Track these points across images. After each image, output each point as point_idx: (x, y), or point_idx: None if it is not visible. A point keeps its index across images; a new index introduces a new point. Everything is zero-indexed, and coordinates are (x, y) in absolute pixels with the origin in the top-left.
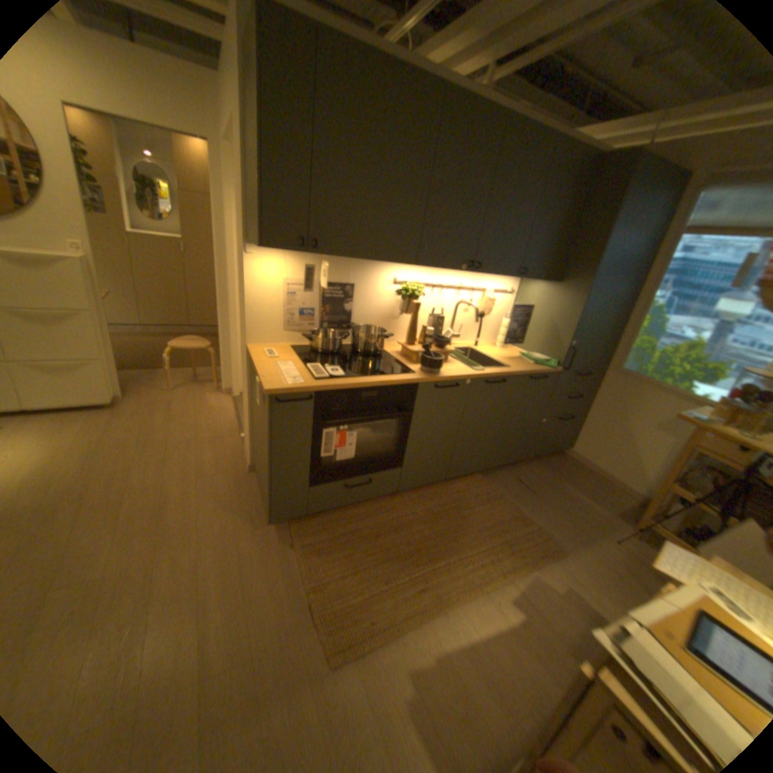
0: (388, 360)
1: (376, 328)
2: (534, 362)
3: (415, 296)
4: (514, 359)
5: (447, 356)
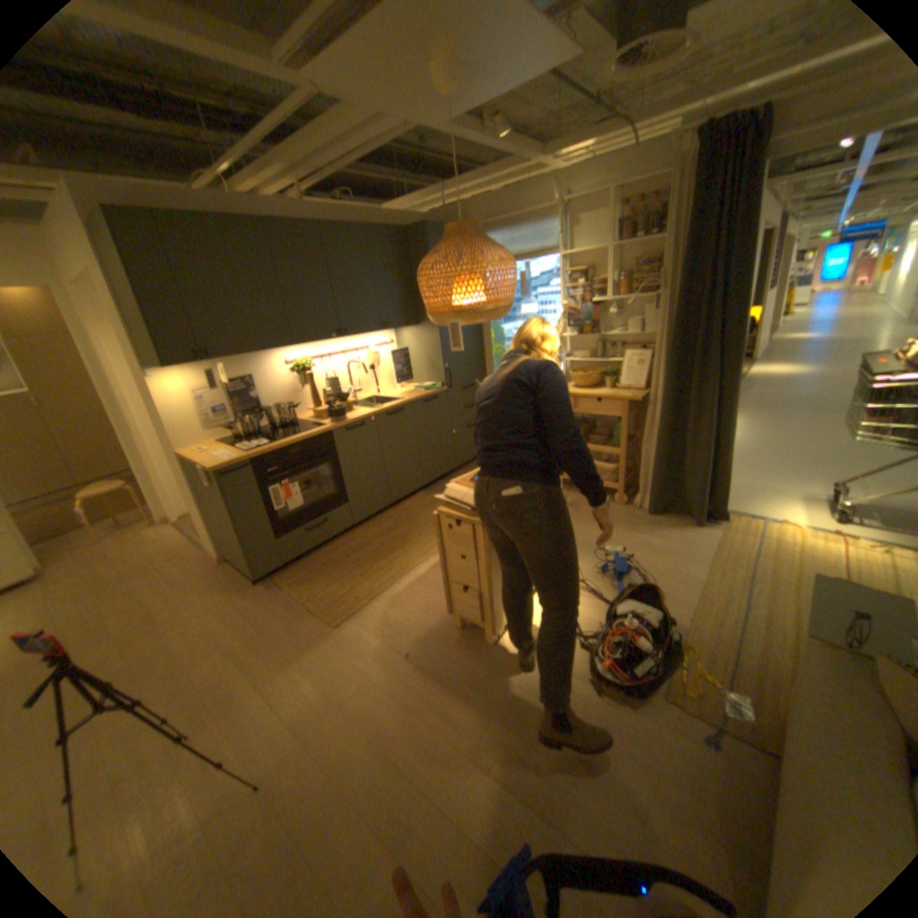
0: (303, 425)
1: (285, 405)
2: (424, 390)
3: (307, 369)
4: (409, 393)
5: (353, 408)
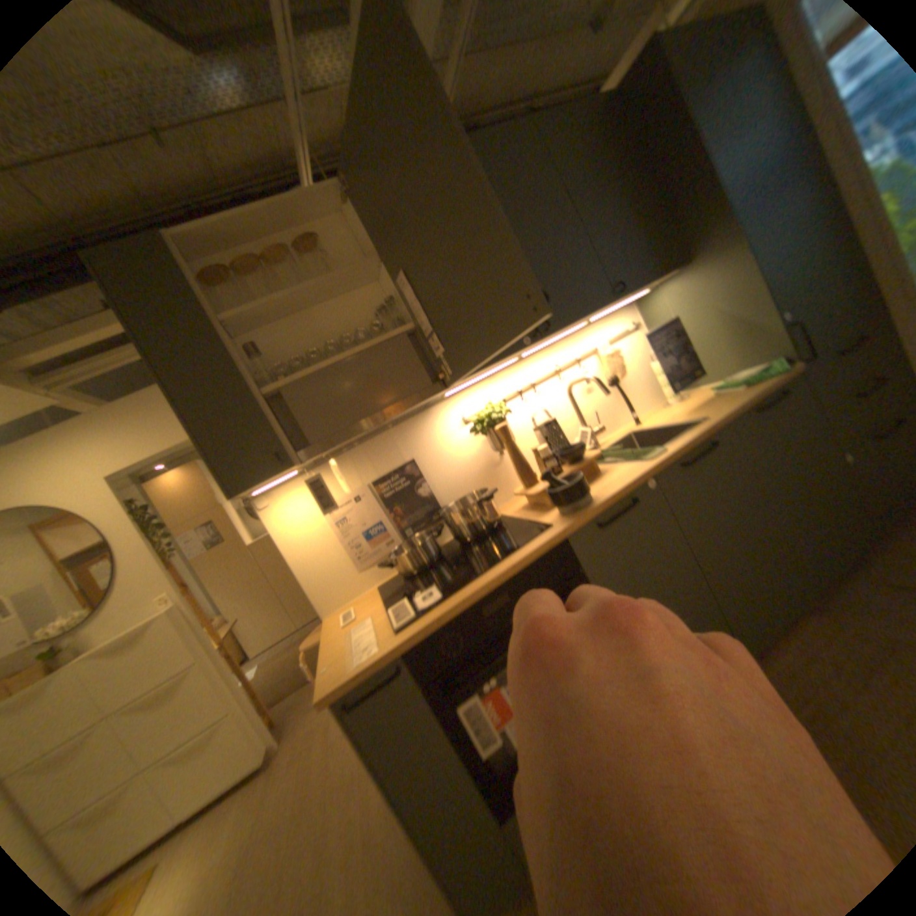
0: (511, 525)
1: (477, 490)
2: (747, 382)
3: (500, 417)
4: (710, 400)
5: (601, 463)
